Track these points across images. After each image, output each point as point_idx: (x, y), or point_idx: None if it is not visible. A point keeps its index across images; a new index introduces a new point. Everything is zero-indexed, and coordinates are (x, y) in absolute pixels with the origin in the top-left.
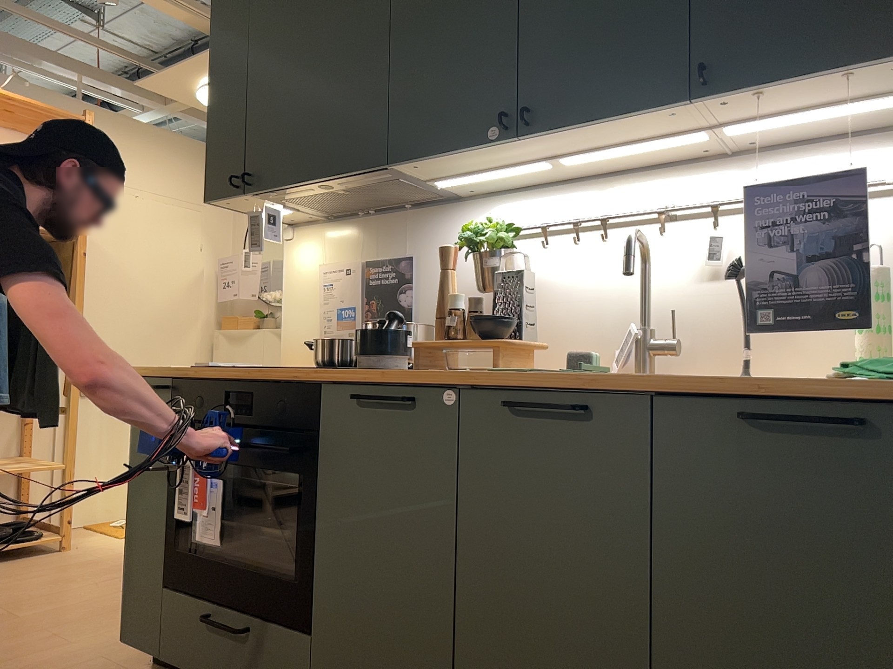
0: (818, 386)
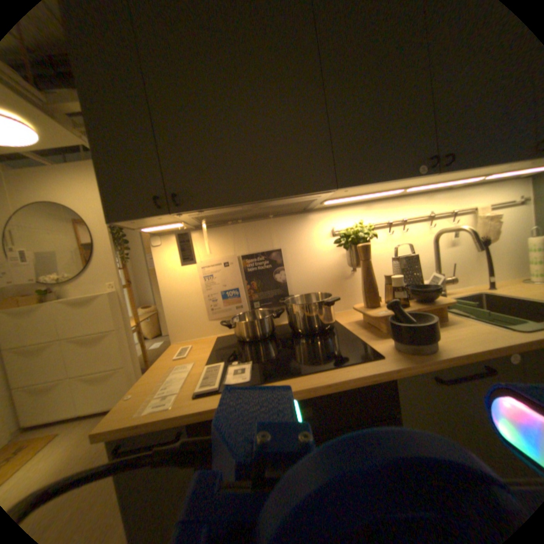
0: None
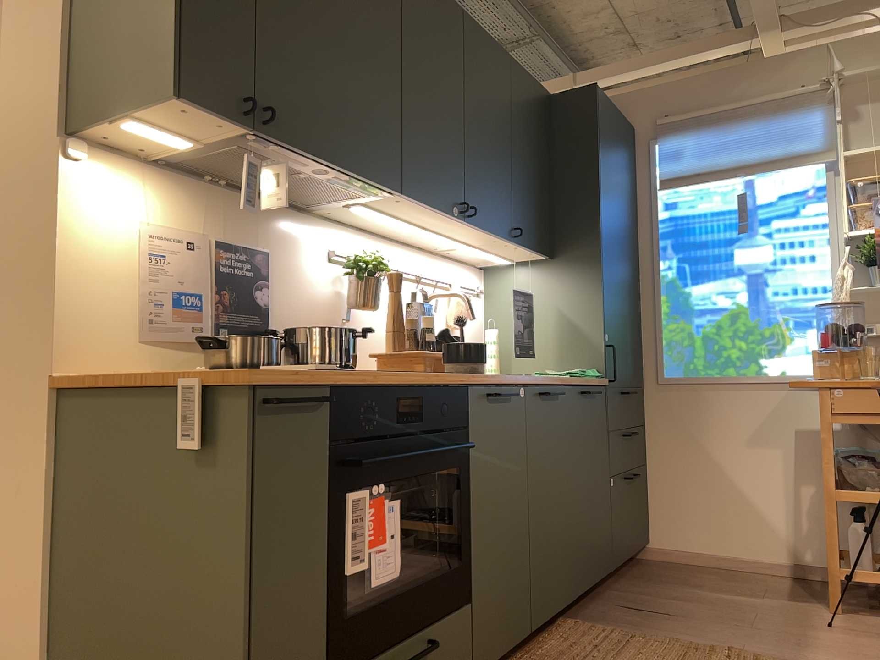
0: (587, 380)
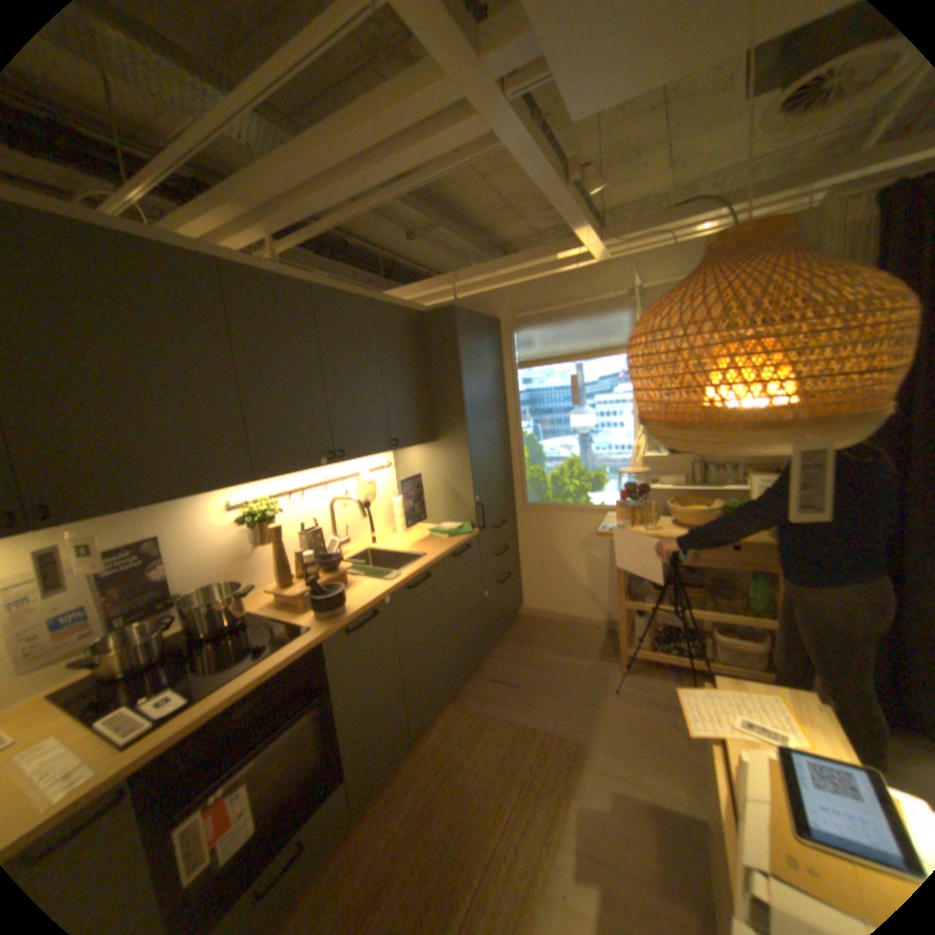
0: (457, 542)
